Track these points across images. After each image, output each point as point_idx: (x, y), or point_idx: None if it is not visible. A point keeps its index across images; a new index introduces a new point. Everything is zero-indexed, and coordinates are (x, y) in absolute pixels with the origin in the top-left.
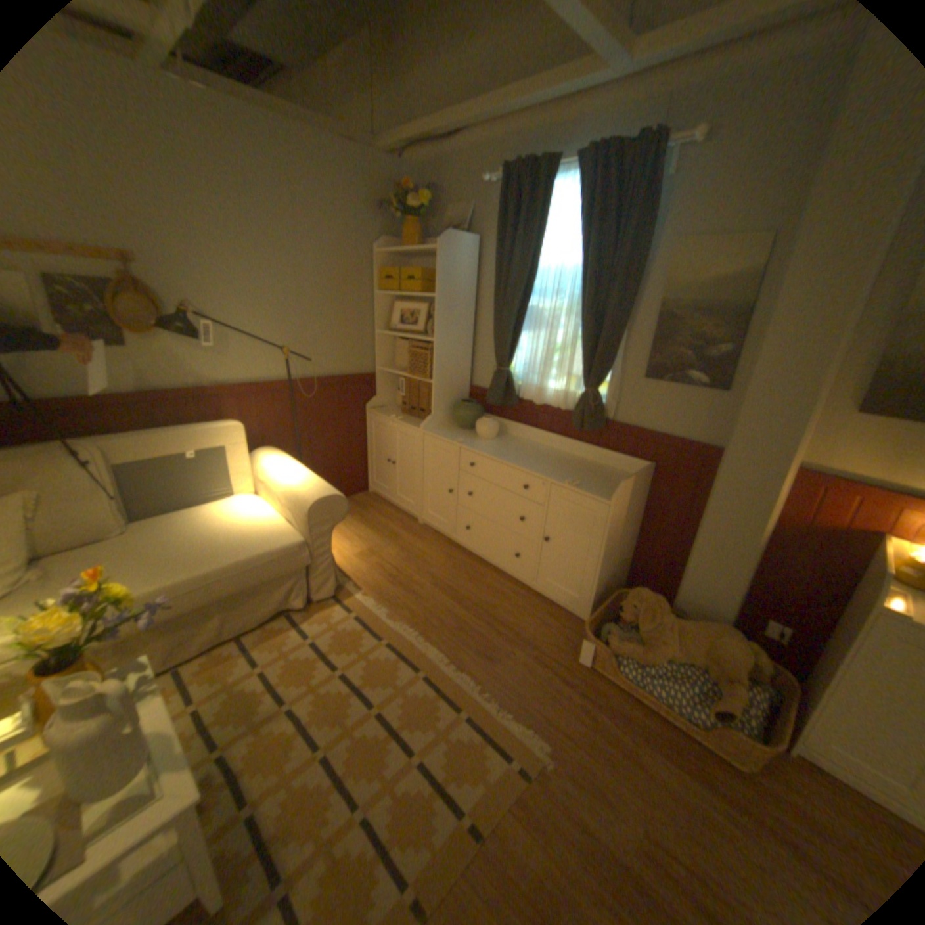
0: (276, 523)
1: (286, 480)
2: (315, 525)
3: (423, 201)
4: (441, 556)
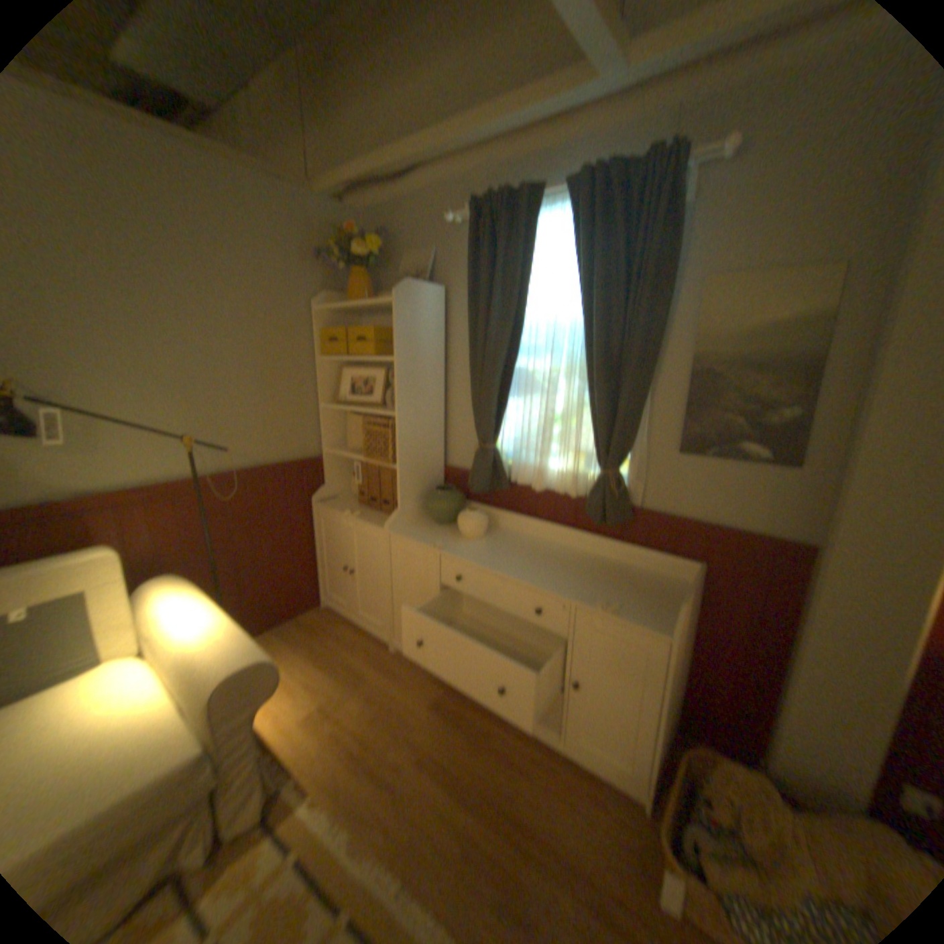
0: (157, 721)
1: (179, 642)
2: (220, 723)
3: (373, 249)
4: (423, 707)
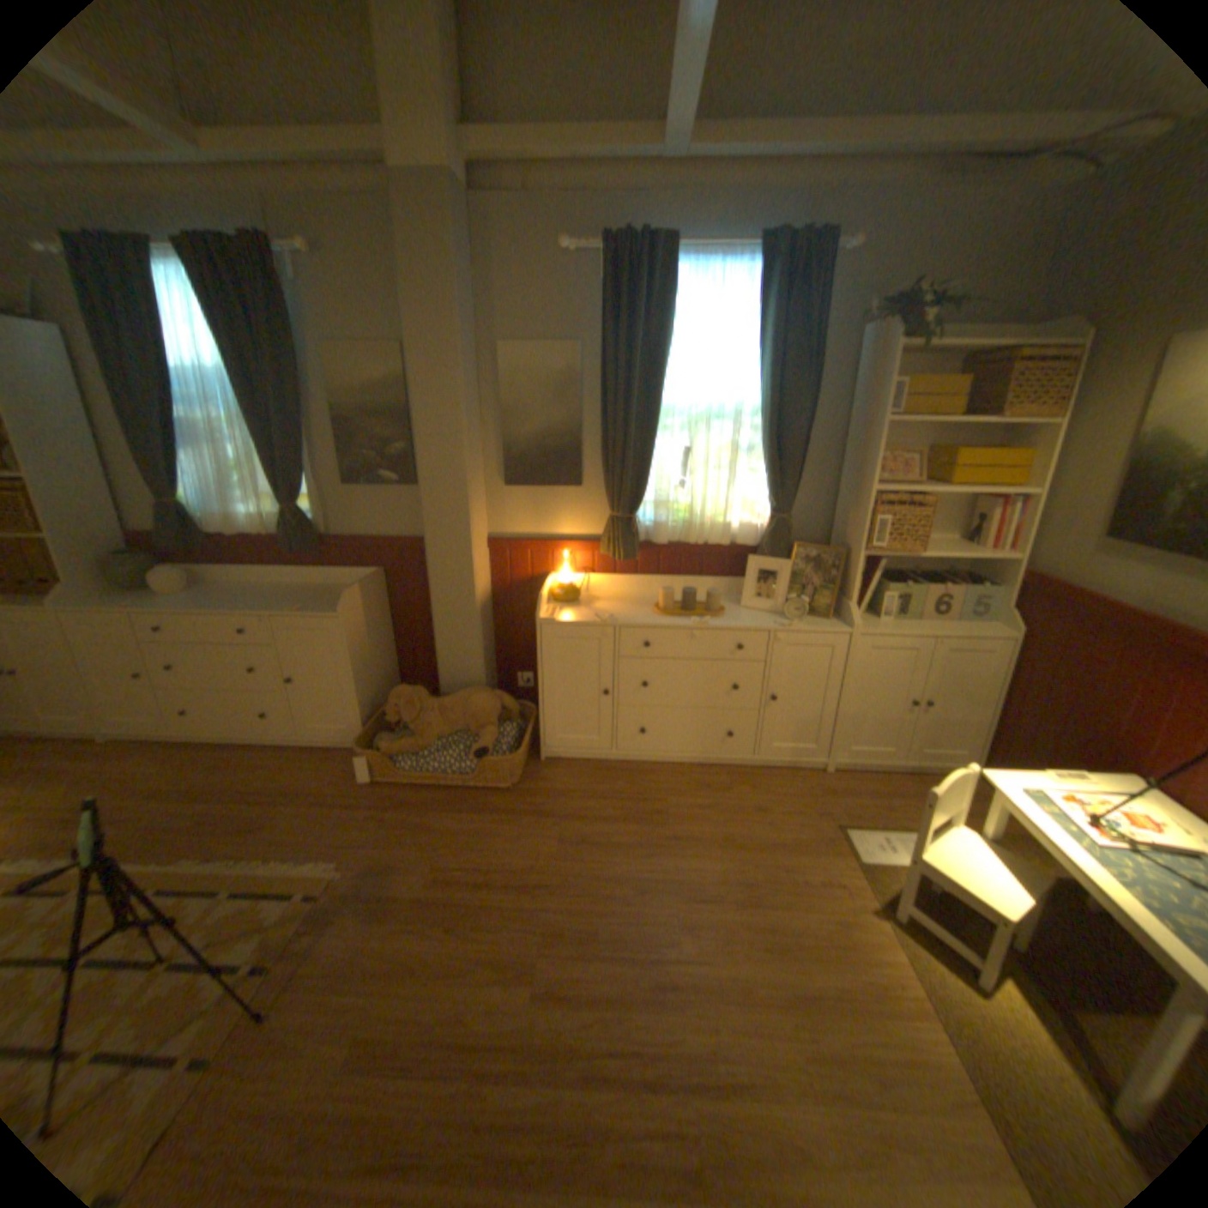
0: None
1: None
2: None
3: None
4: (150, 766)
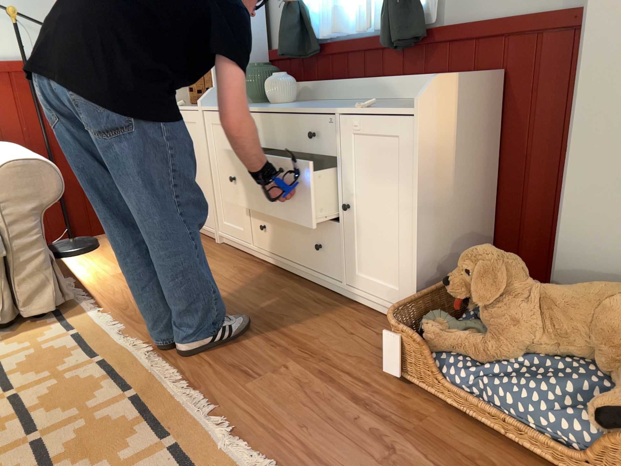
0: None
1: None
2: (9, 200)
3: None
4: (230, 270)
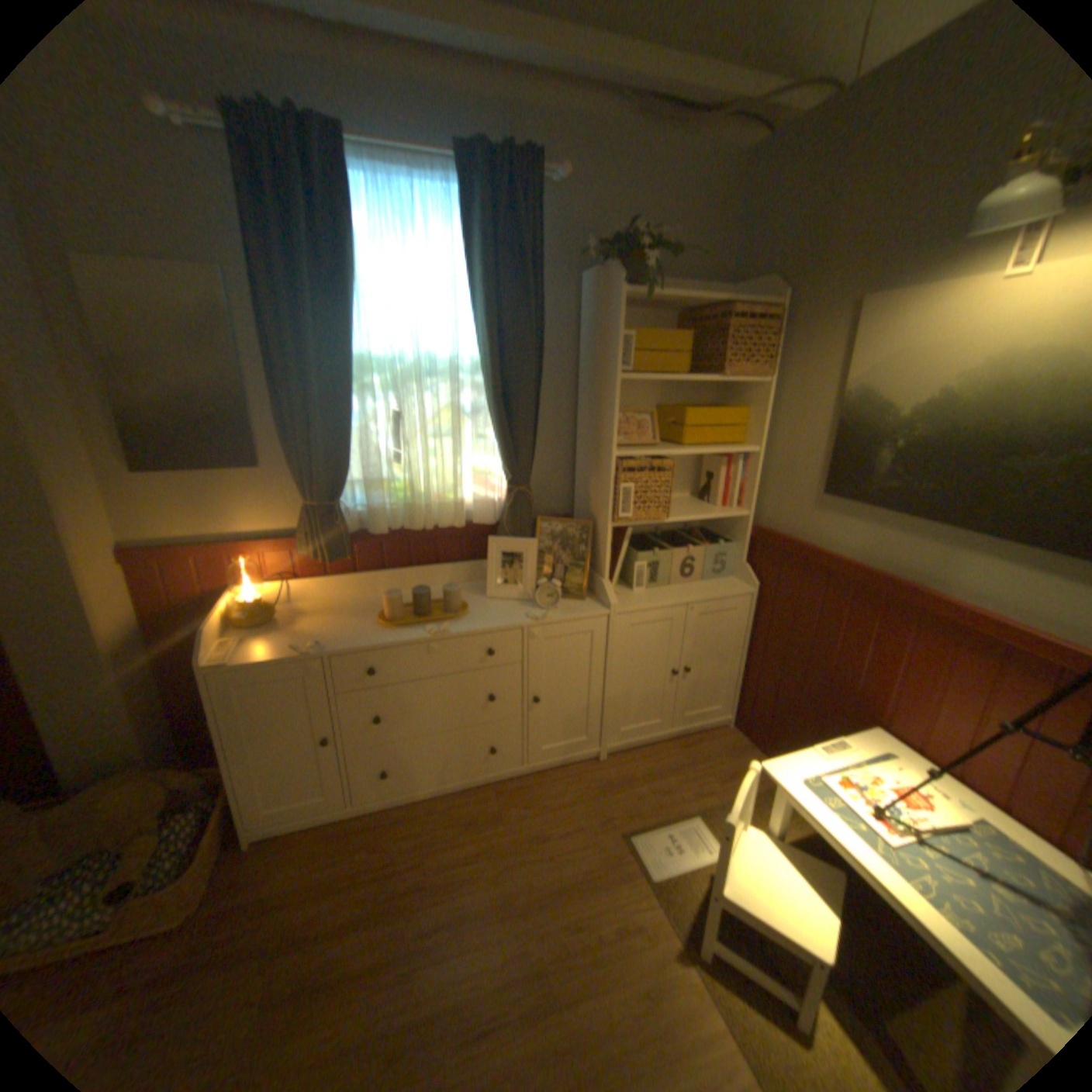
0: None
1: None
2: None
3: None
4: None
